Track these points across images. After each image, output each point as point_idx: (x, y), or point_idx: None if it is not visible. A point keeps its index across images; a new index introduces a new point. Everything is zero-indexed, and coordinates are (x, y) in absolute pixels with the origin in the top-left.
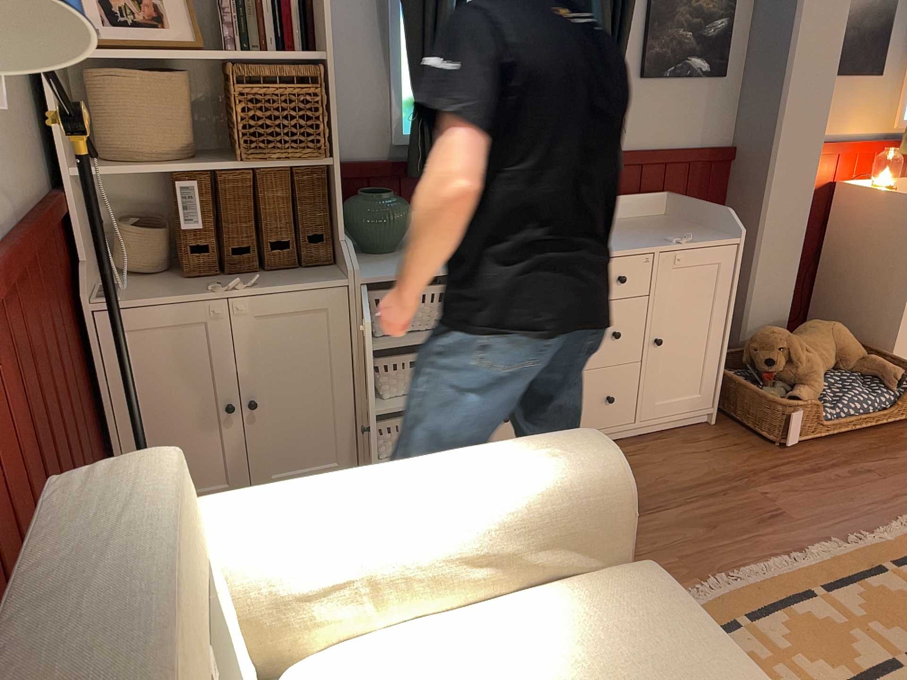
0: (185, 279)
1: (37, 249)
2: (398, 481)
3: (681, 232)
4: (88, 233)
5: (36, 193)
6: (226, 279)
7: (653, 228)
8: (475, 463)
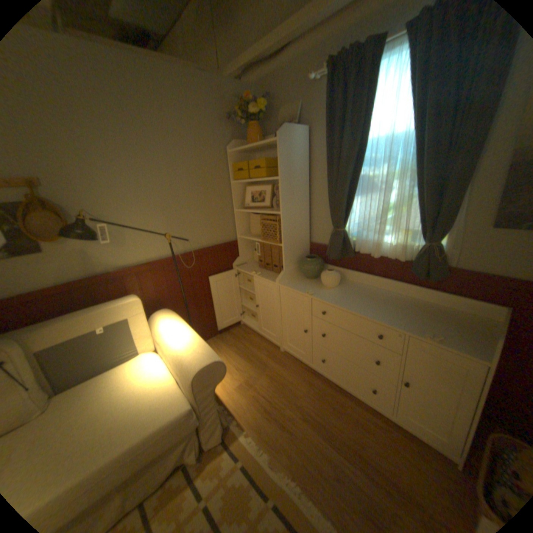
0: (258, 266)
1: (205, 253)
2: (179, 334)
3: (460, 336)
4: (247, 249)
5: (224, 240)
6: (263, 270)
7: (452, 324)
8: (189, 343)
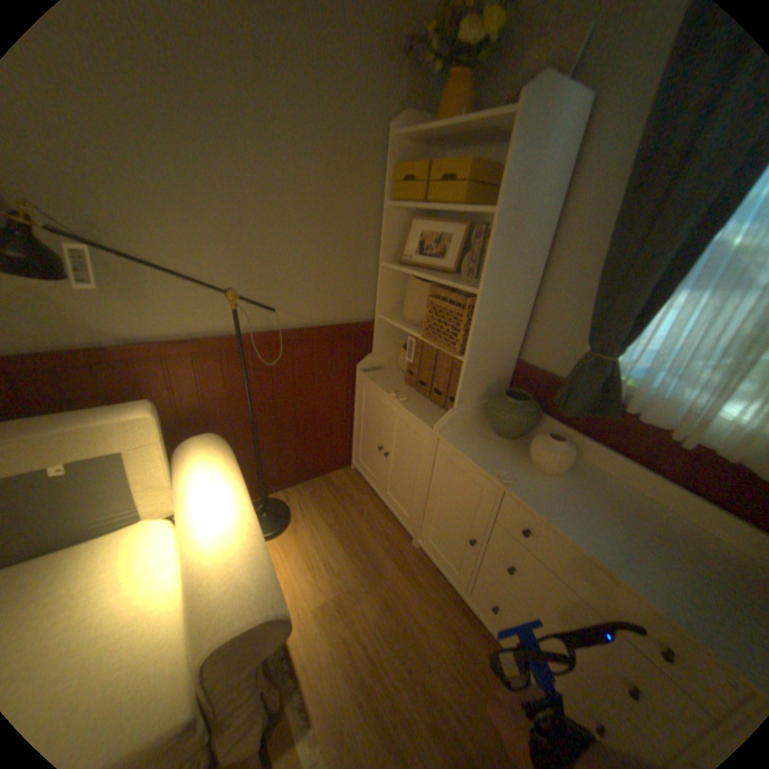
0: (404, 382)
1: (308, 339)
2: (214, 512)
3: None
4: (390, 343)
5: (349, 319)
6: (412, 392)
7: None
8: (226, 546)
